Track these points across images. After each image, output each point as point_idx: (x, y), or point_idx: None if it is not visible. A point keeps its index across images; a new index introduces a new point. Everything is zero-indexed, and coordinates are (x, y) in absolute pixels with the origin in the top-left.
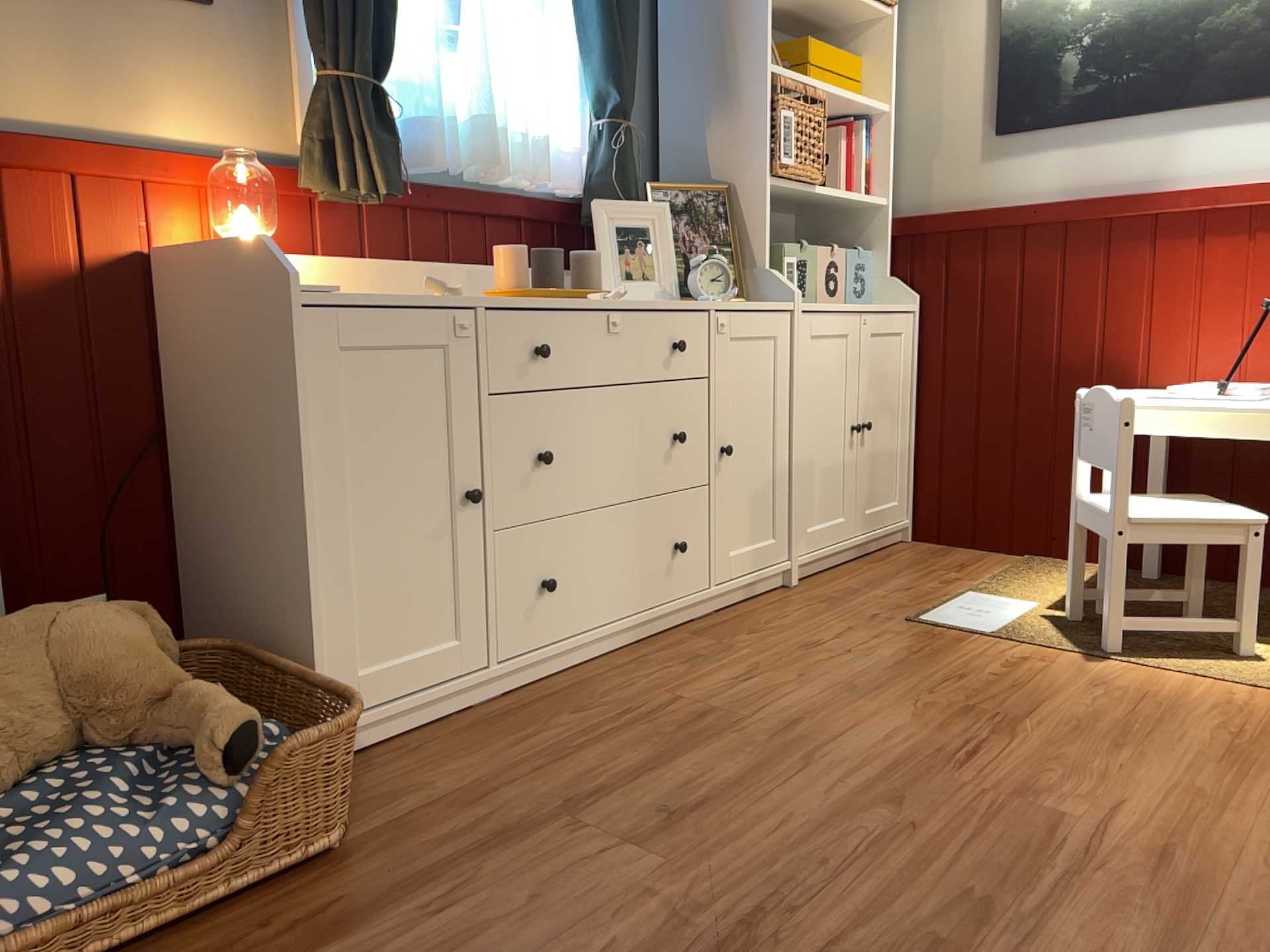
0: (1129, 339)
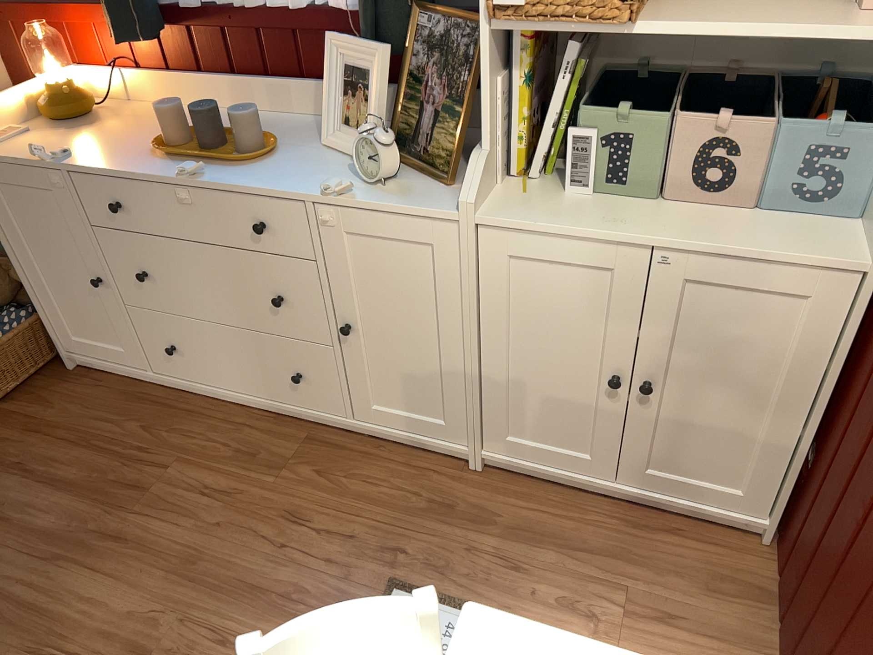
0: None
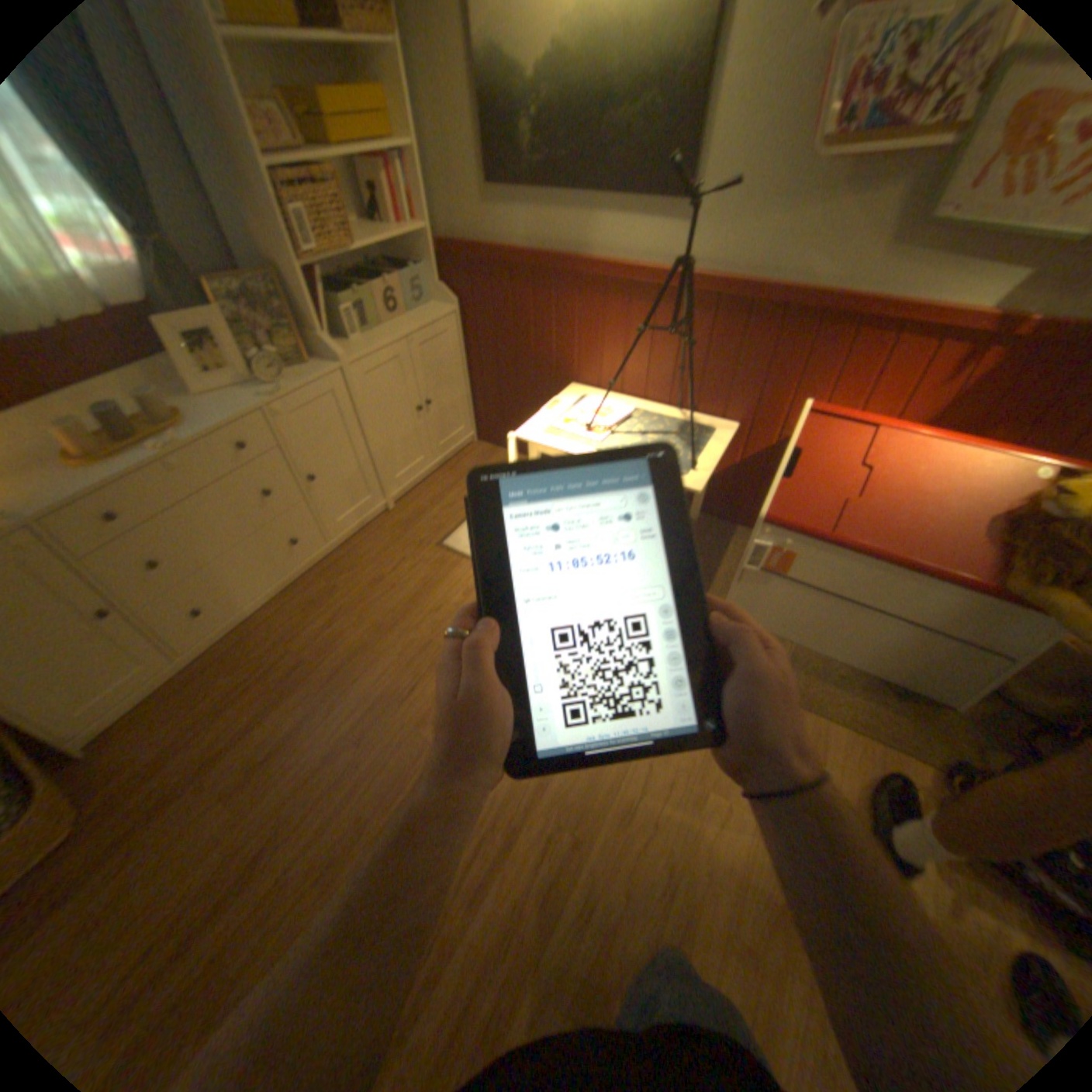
0: (571, 354)
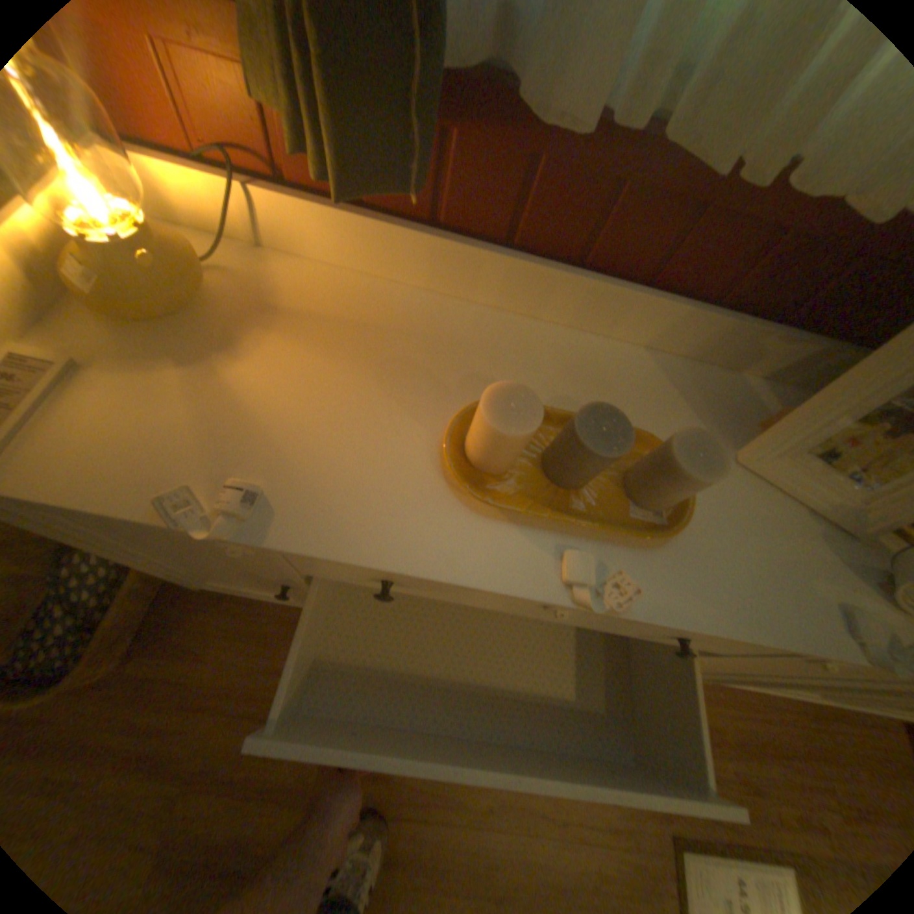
0: None
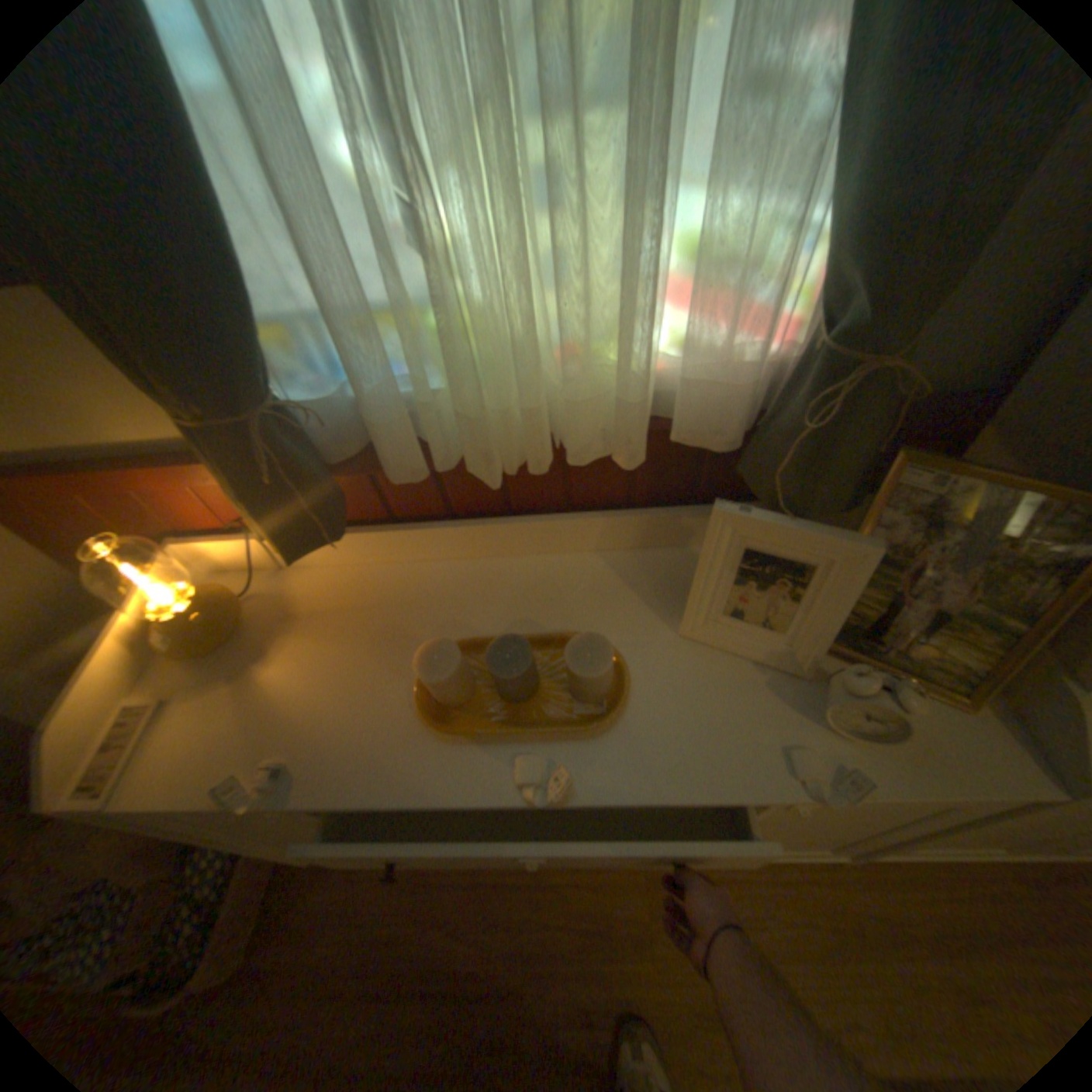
0: None
